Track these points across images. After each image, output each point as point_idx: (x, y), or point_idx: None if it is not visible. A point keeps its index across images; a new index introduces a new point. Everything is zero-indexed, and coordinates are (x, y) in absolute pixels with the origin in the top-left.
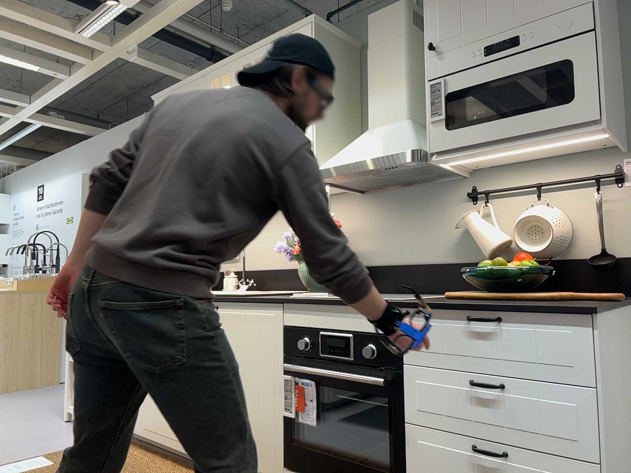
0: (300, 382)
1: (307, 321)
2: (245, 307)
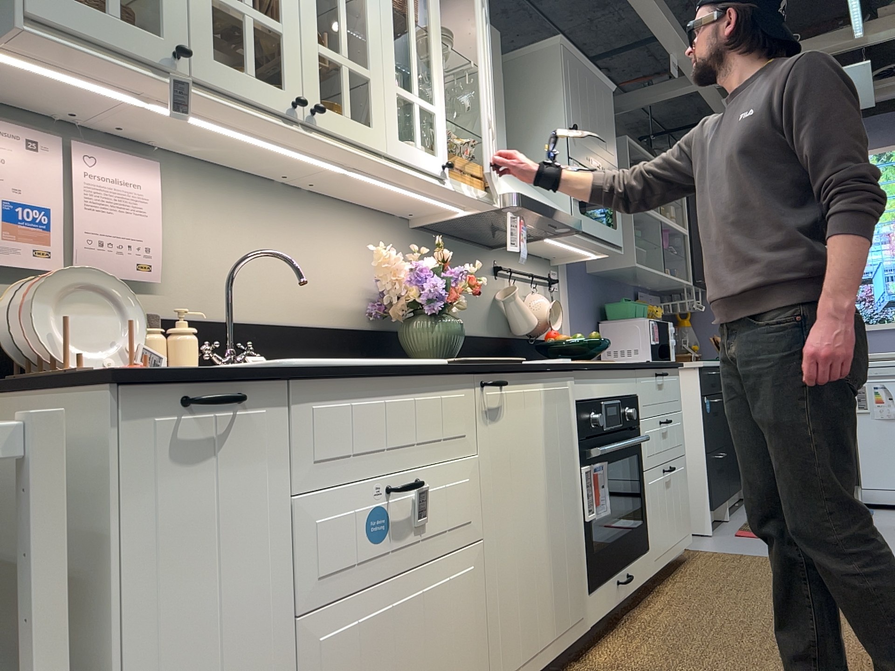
0: (595, 468)
1: (593, 391)
2: (540, 379)
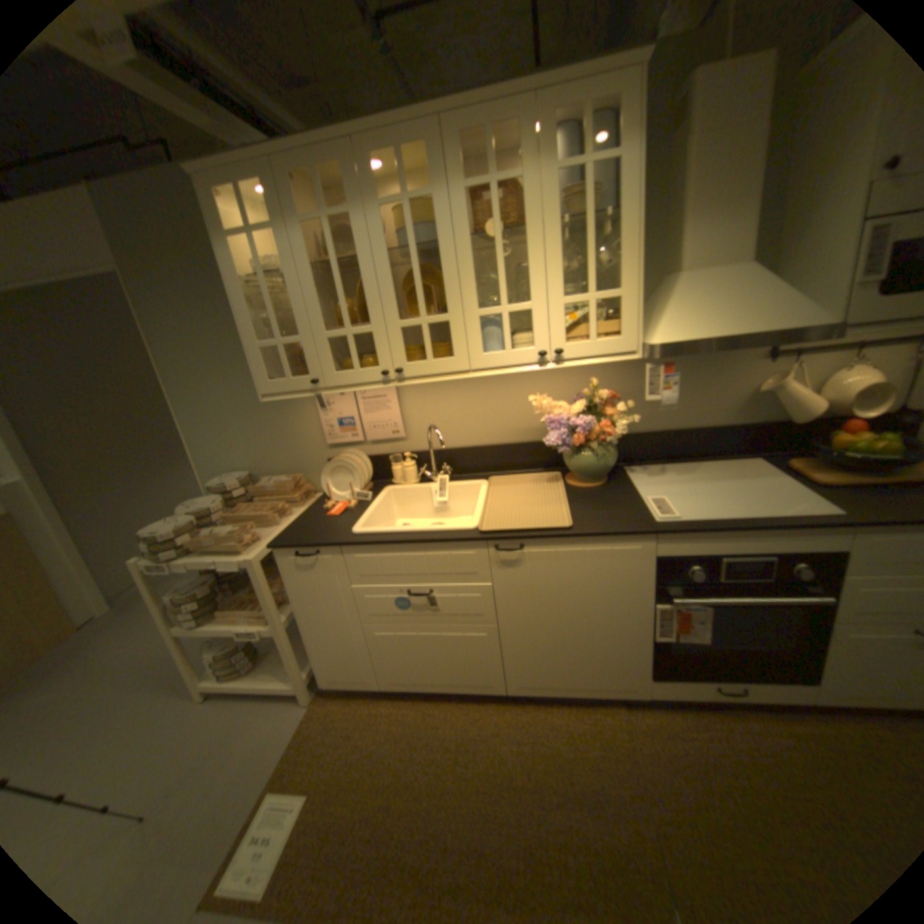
0: (686, 609)
1: (701, 550)
2: (585, 543)
